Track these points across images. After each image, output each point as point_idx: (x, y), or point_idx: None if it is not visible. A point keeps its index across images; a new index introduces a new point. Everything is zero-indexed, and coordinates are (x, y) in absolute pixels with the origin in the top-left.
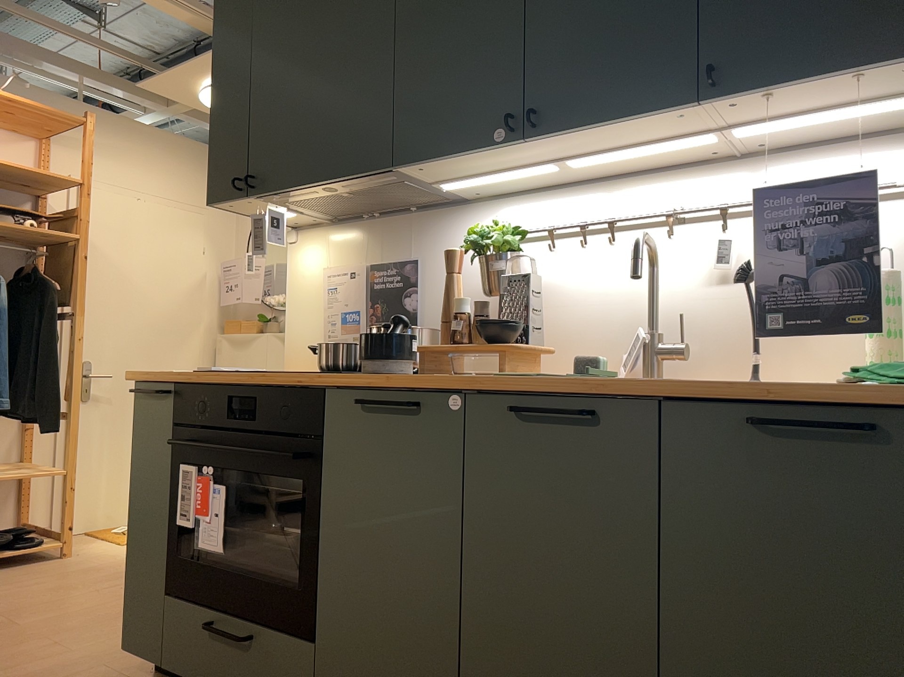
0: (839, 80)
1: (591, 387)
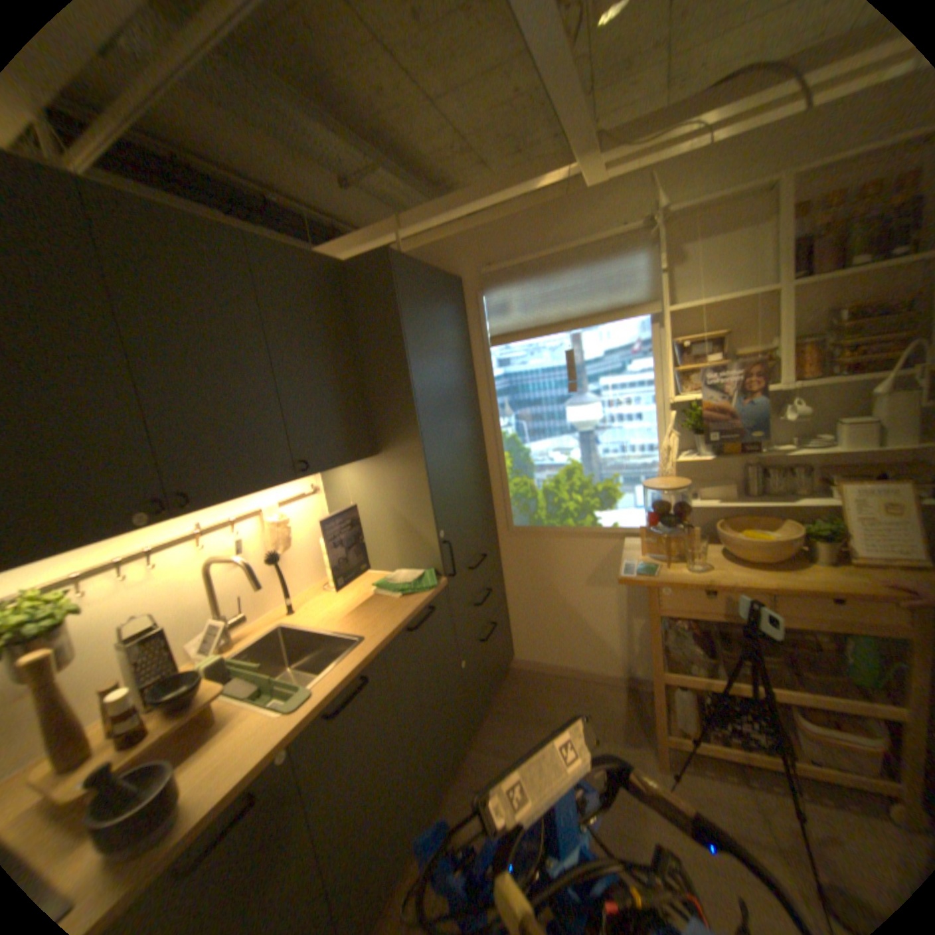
0: (341, 465)
1: (360, 667)
